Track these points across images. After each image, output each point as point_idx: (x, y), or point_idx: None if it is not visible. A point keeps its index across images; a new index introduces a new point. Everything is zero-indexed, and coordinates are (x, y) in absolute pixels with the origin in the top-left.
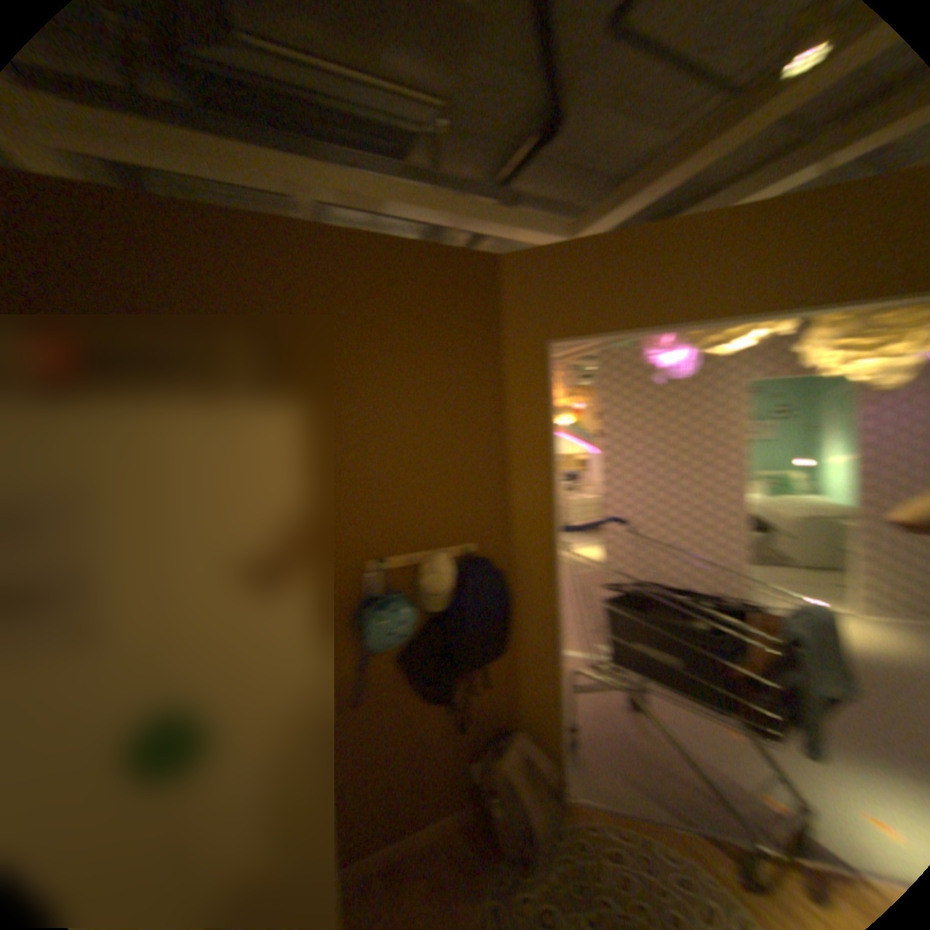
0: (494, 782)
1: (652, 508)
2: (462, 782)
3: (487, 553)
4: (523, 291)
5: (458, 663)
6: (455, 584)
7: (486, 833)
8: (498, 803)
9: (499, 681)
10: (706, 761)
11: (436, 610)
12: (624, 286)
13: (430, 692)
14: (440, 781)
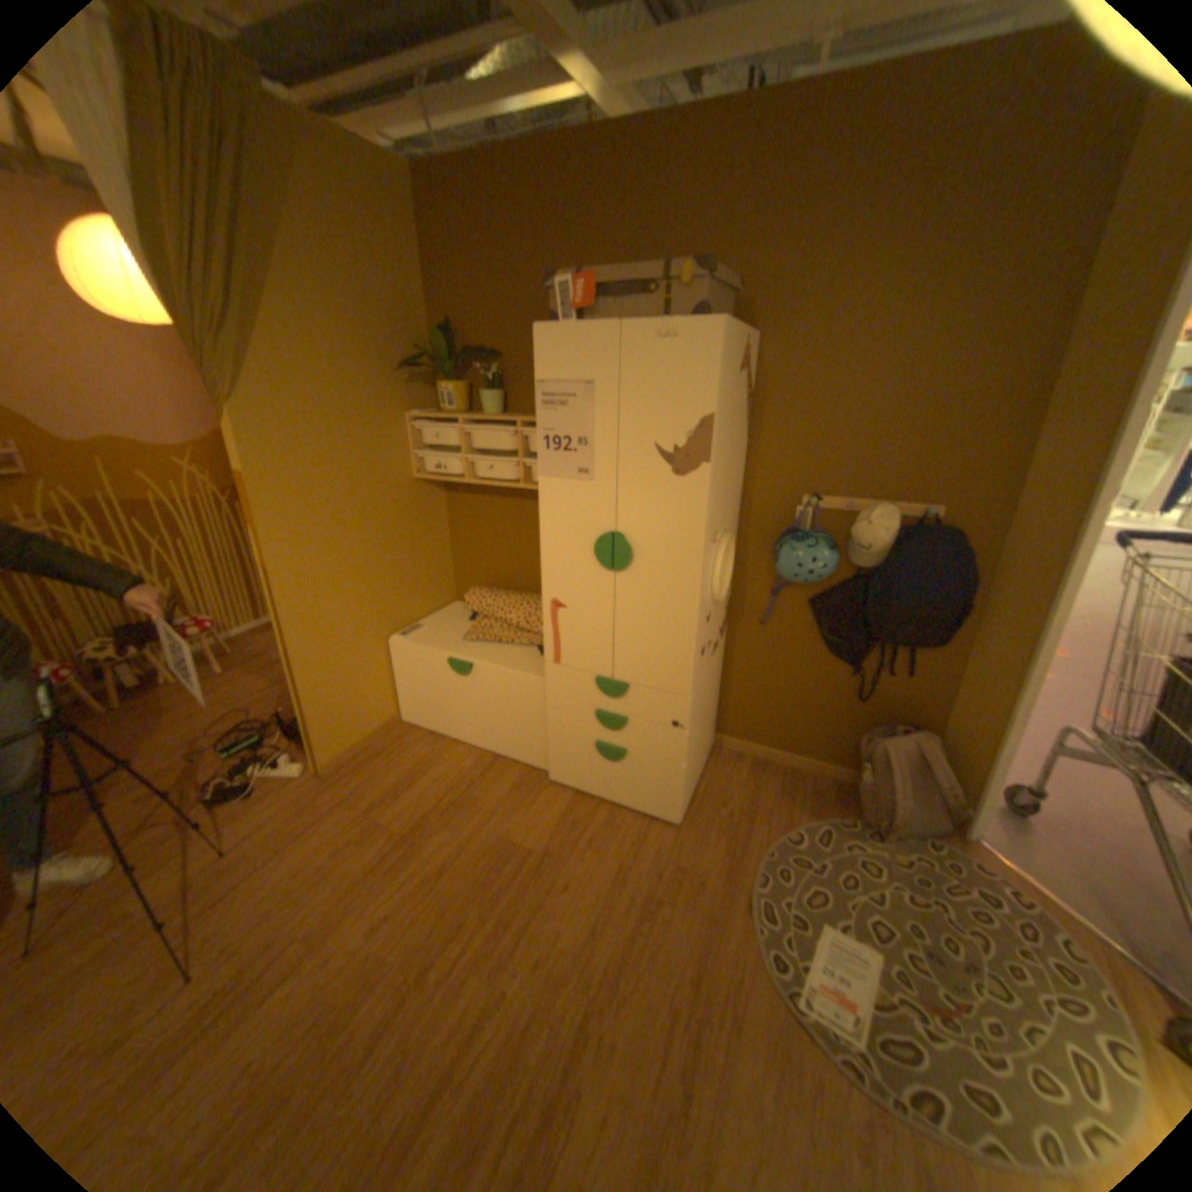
0: (875, 751)
1: None
2: (855, 748)
3: (969, 526)
4: None
5: (877, 631)
6: (899, 546)
7: (857, 794)
8: (872, 771)
9: (935, 680)
10: None
11: (874, 571)
12: None
13: (841, 646)
14: (831, 732)
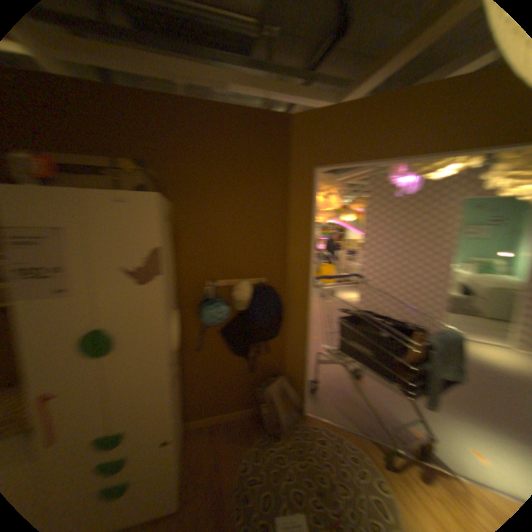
0: (263, 397)
1: (391, 273)
2: (250, 396)
3: (272, 284)
4: (302, 136)
5: (250, 338)
6: (251, 298)
7: (258, 421)
8: (264, 407)
9: (274, 351)
10: (387, 409)
11: (242, 310)
12: (360, 134)
13: (235, 350)
14: (239, 394)
